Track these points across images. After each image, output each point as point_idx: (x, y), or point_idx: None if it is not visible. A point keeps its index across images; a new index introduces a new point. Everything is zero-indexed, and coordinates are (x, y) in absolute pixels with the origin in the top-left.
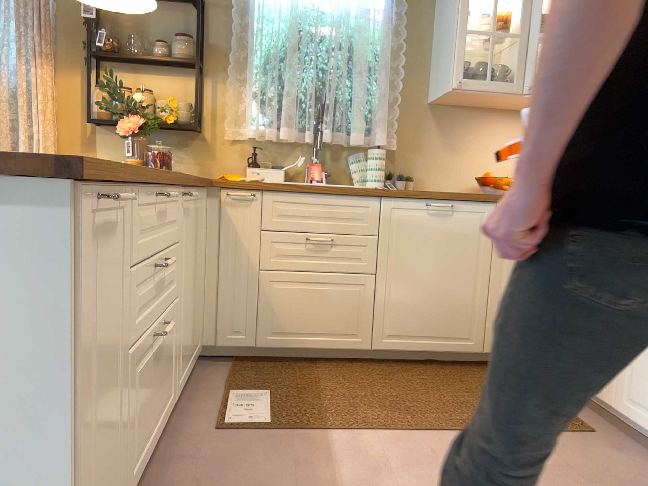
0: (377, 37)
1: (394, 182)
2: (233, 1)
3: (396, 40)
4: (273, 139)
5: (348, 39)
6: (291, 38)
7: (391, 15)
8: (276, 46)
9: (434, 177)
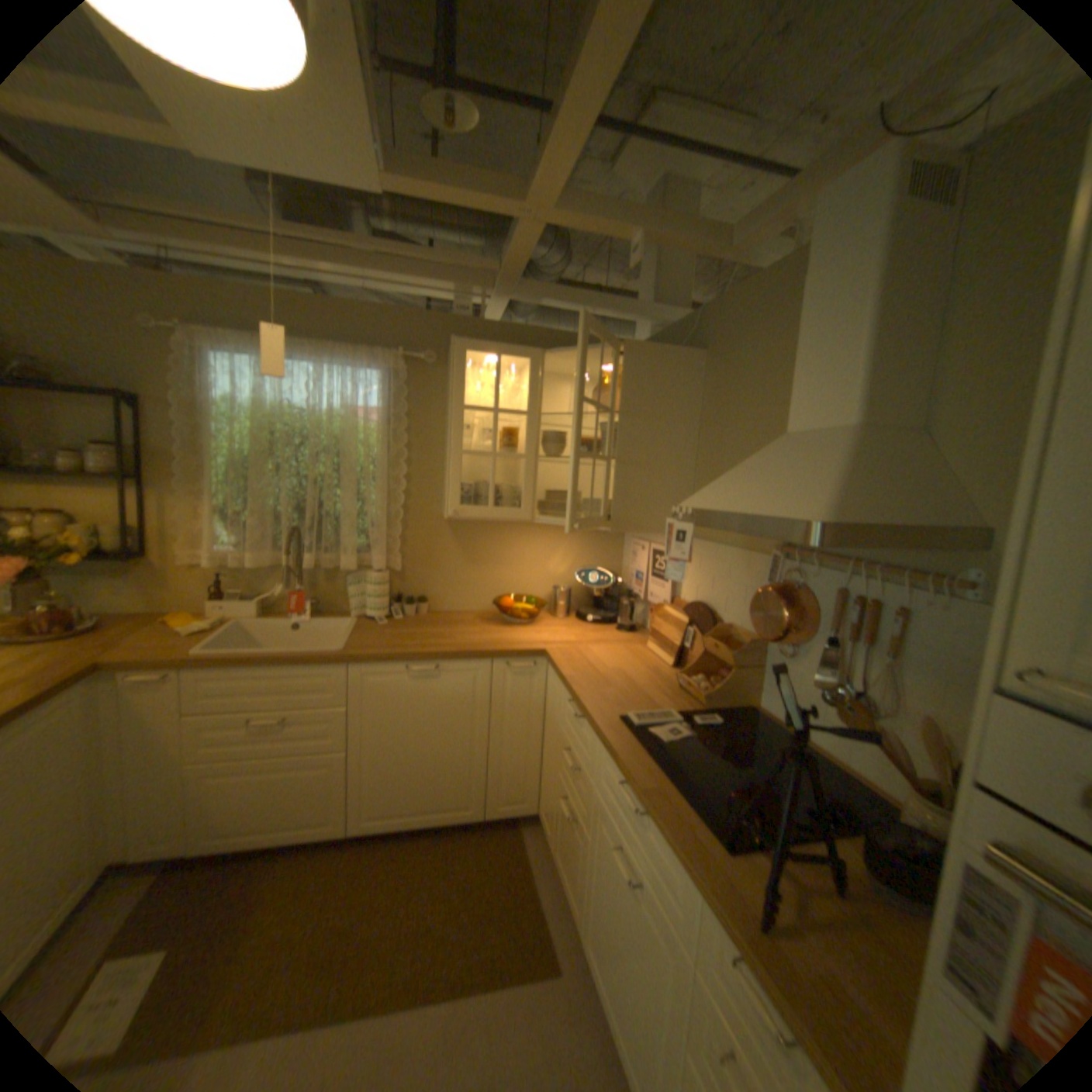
0: (373, 440)
1: (403, 605)
2: (171, 398)
3: (397, 444)
4: (241, 564)
5: (332, 445)
6: (254, 444)
7: (391, 414)
8: (238, 453)
9: (453, 595)
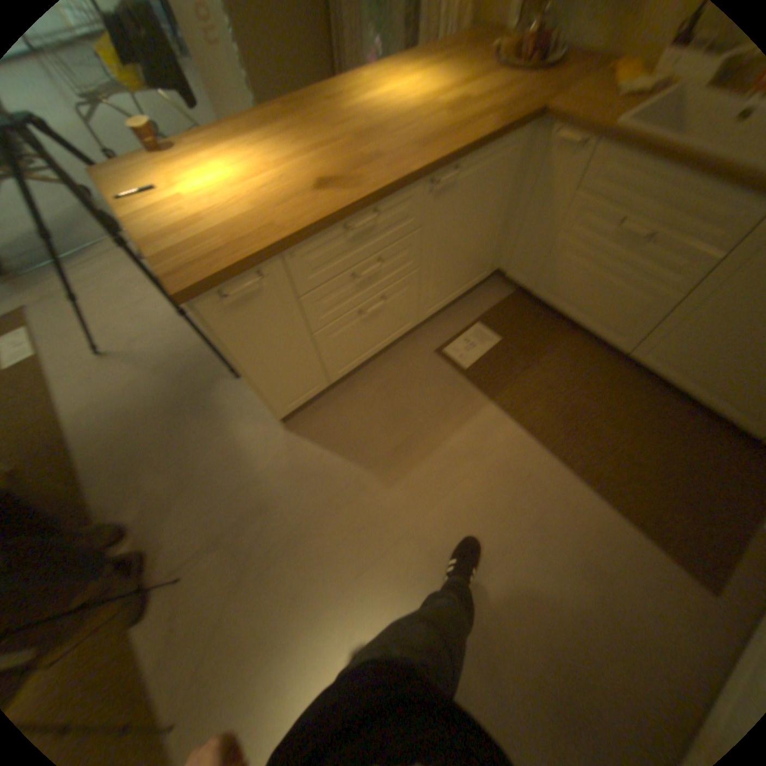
0: None
1: None
2: None
3: None
4: None
5: None
6: None
7: None
8: None
9: None
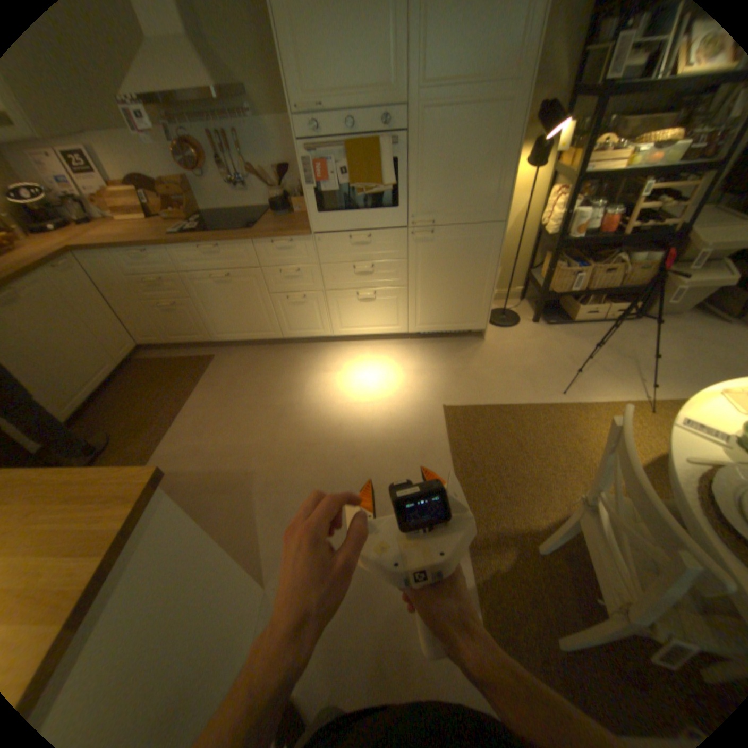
0: None
1: None
2: None
3: None
4: None
5: None
6: None
7: None
8: None
9: None
